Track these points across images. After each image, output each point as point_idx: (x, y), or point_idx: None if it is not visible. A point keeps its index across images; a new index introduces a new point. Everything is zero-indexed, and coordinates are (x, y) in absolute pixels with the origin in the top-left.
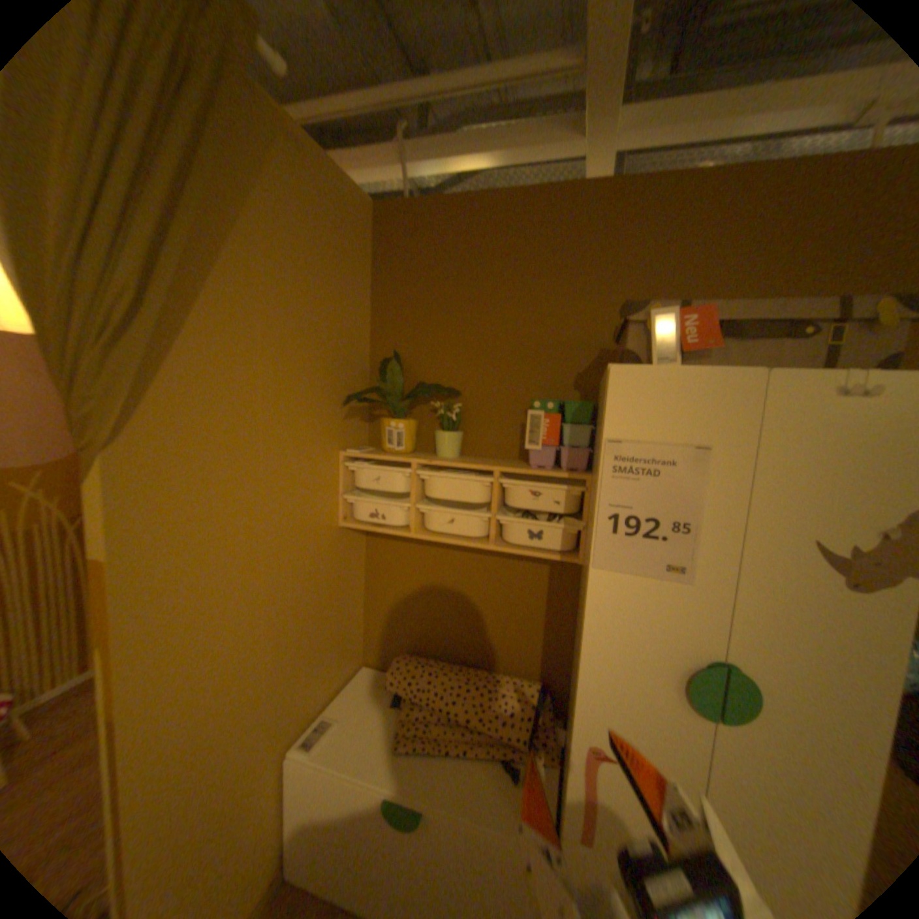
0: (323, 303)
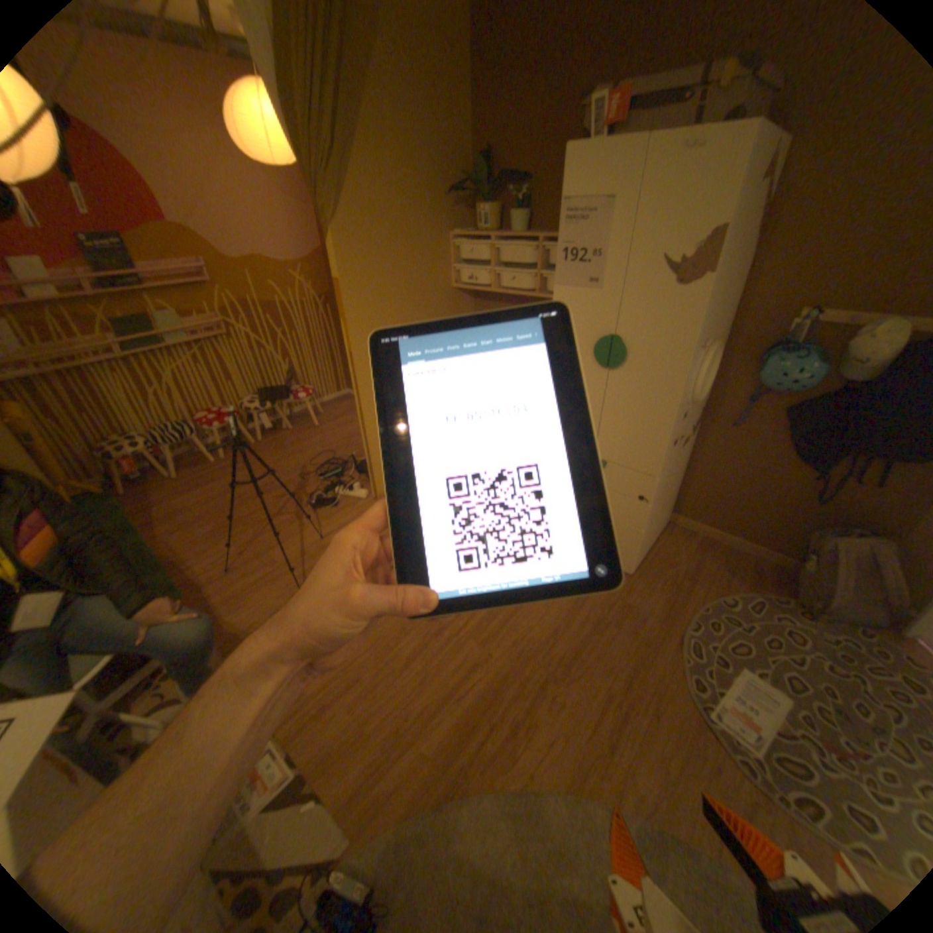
0: (428, 113)
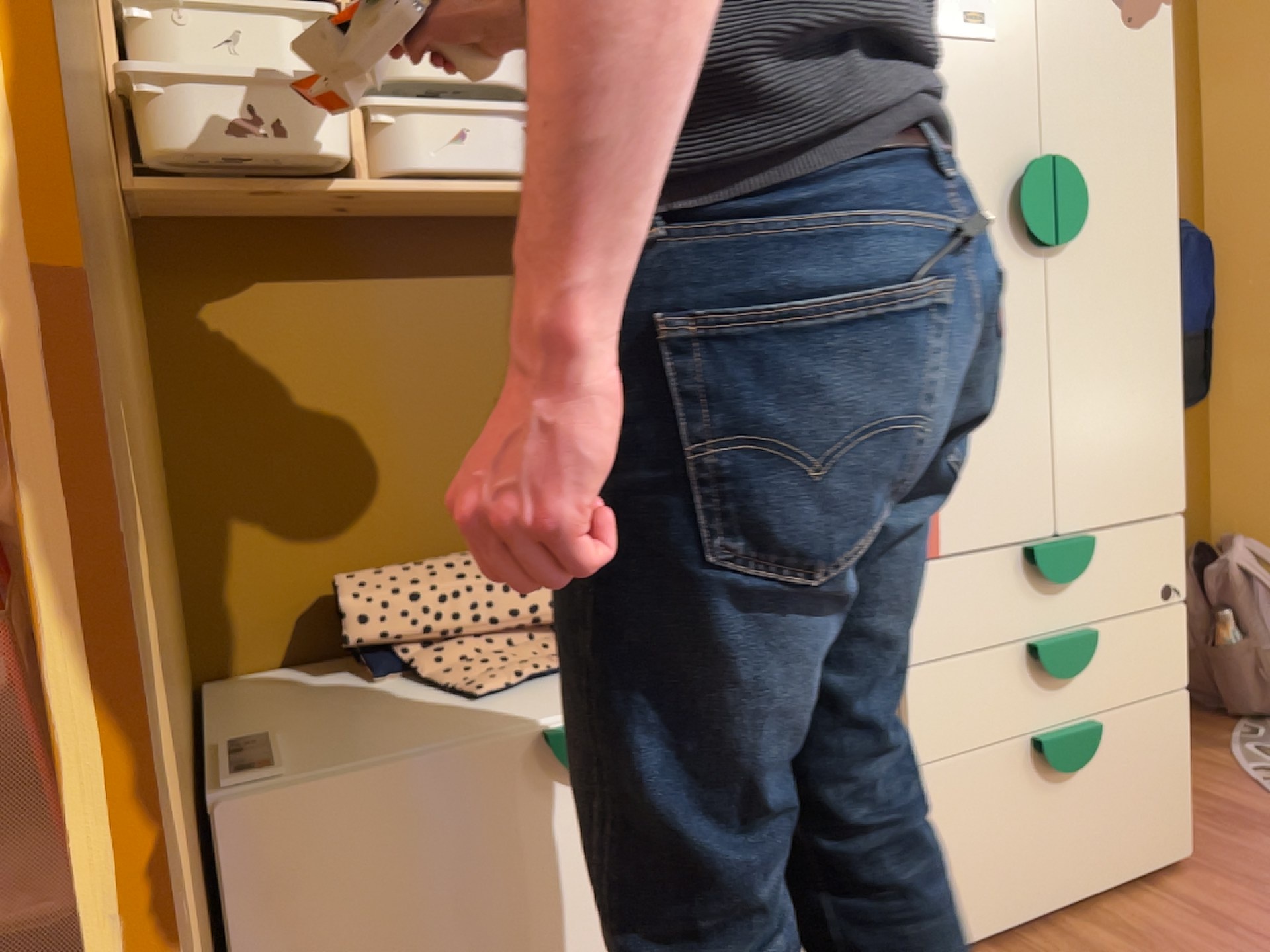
0: None
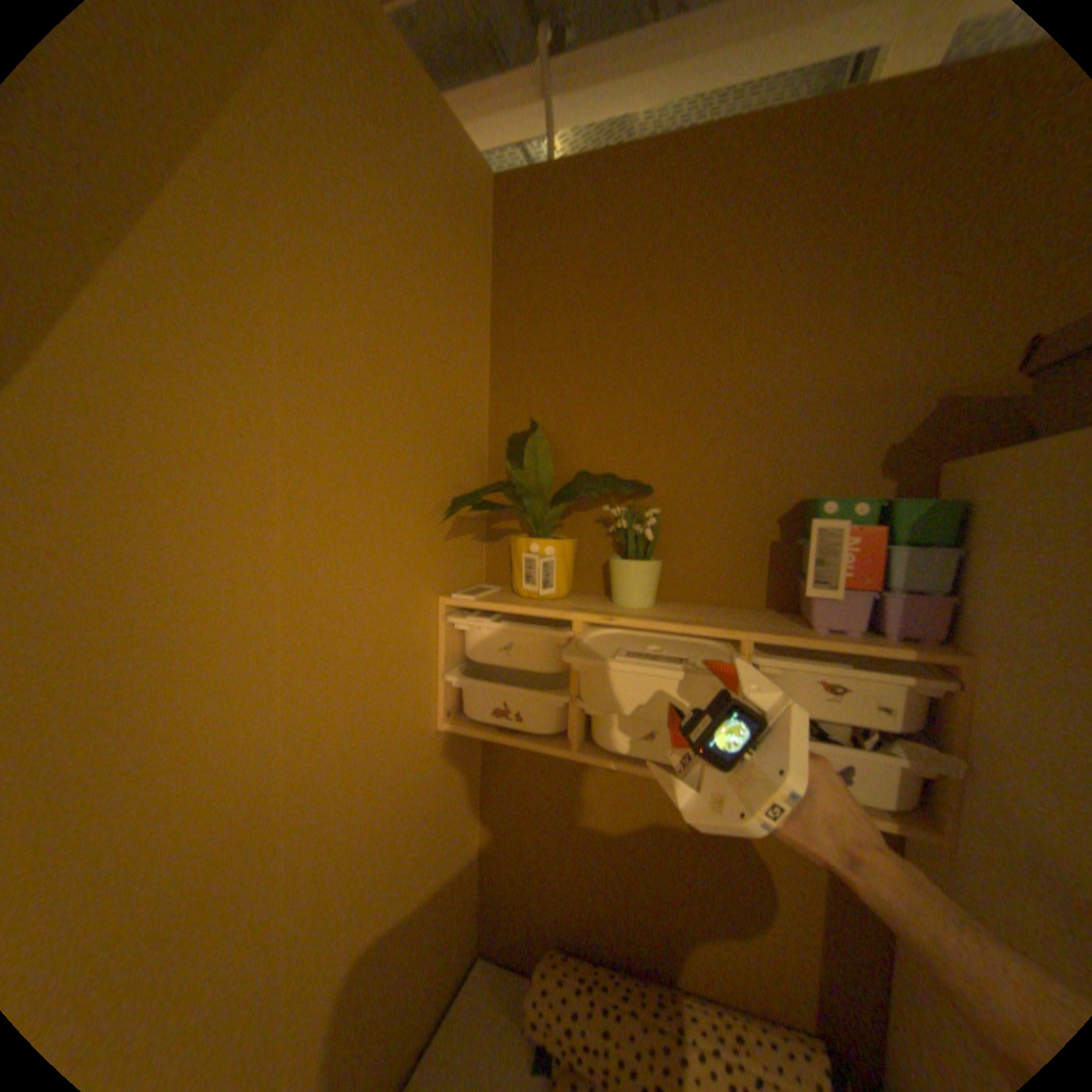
0: (410, 328)
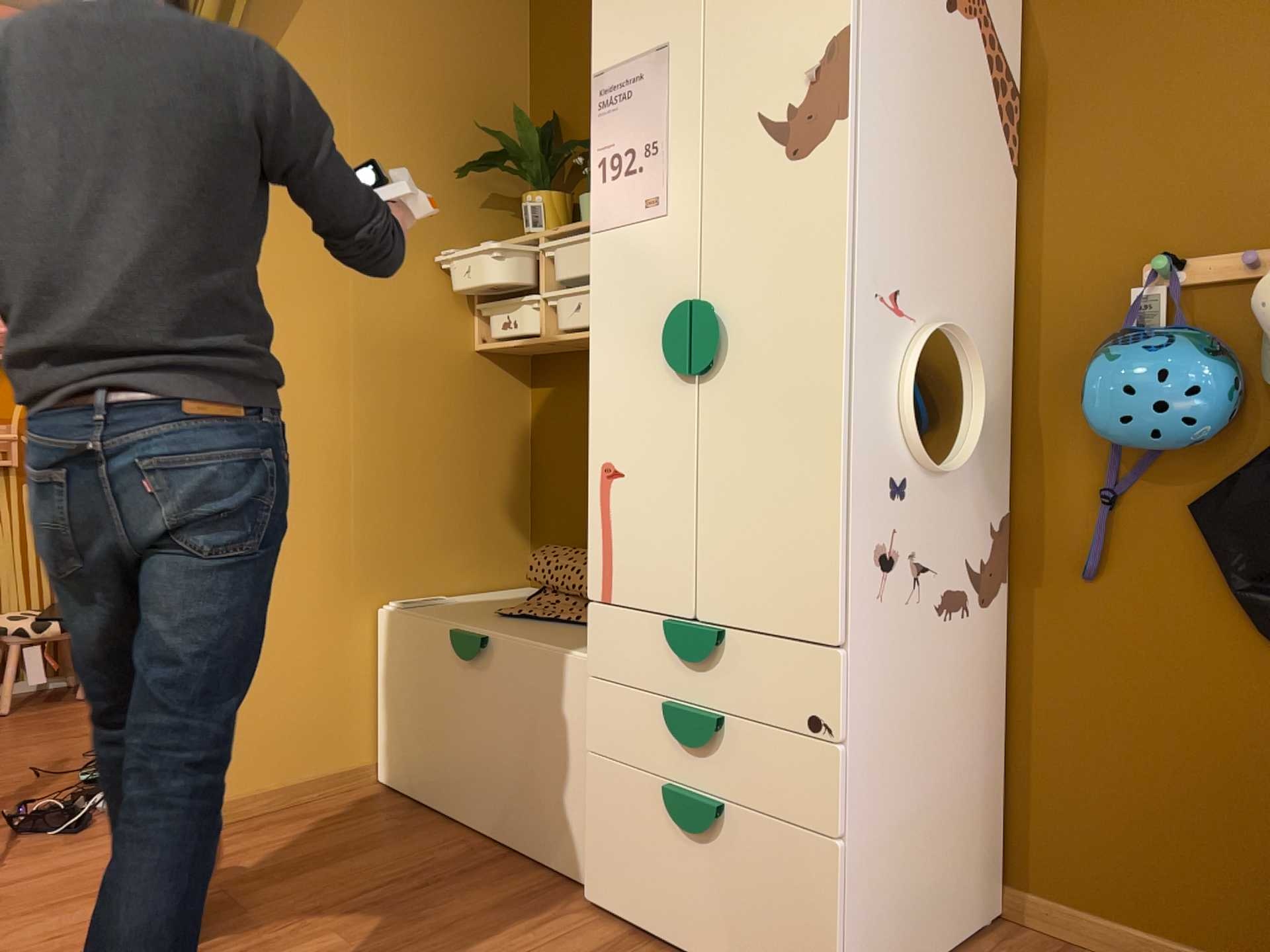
0: (442, 58)
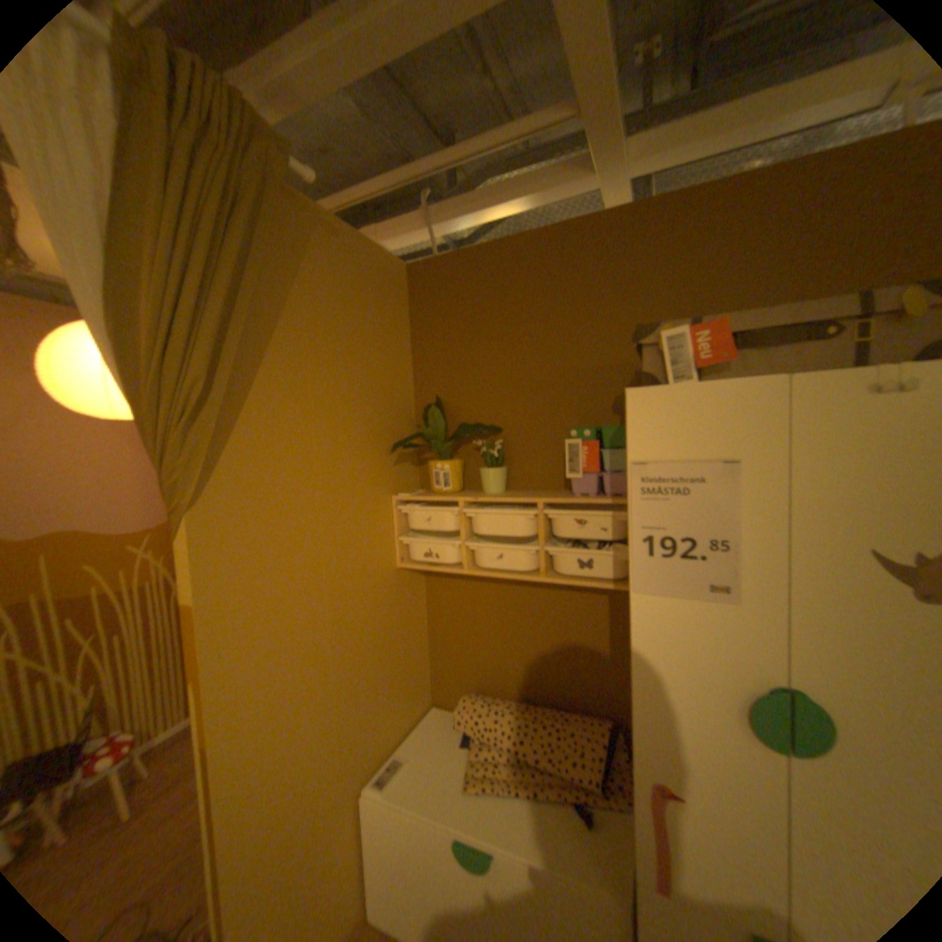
0: (365, 362)
